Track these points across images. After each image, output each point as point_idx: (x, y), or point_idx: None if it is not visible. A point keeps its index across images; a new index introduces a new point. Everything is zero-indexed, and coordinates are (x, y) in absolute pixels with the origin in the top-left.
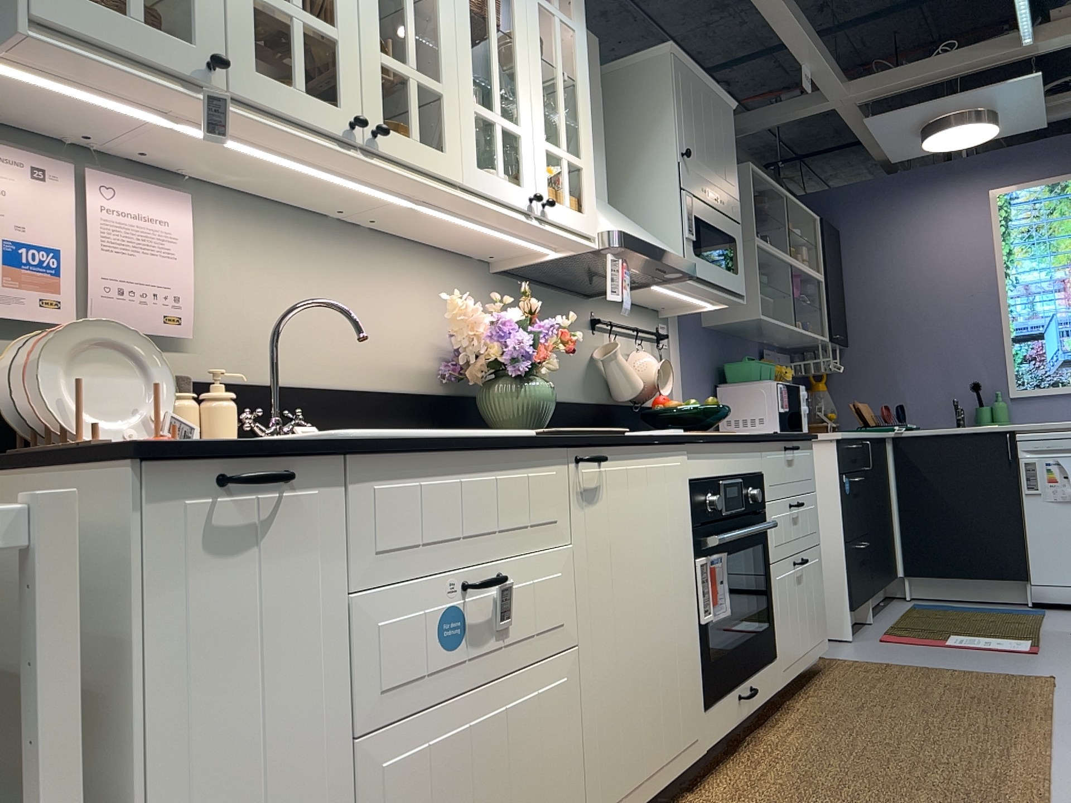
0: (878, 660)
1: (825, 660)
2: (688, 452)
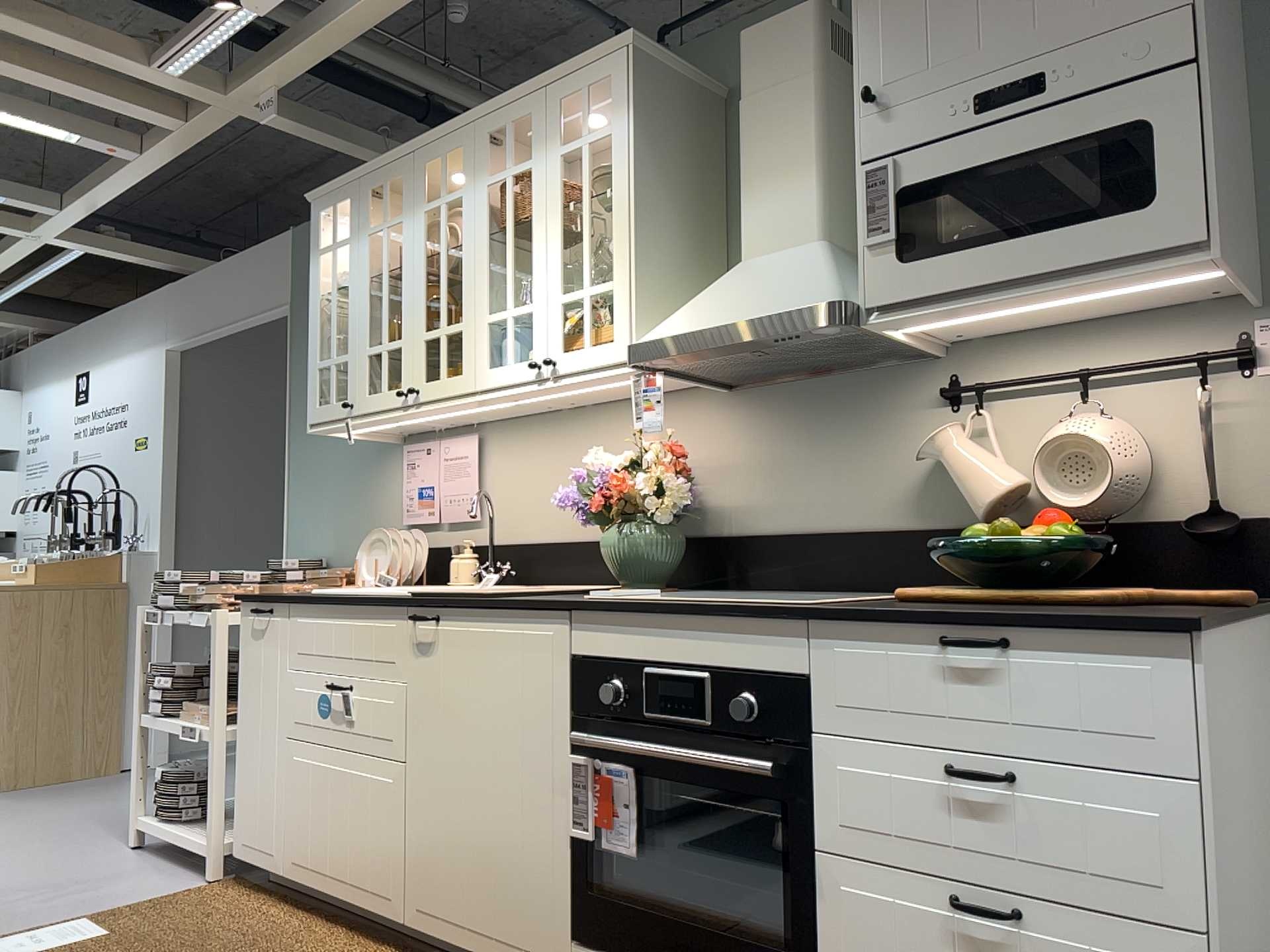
0: None
1: None
2: (570, 622)
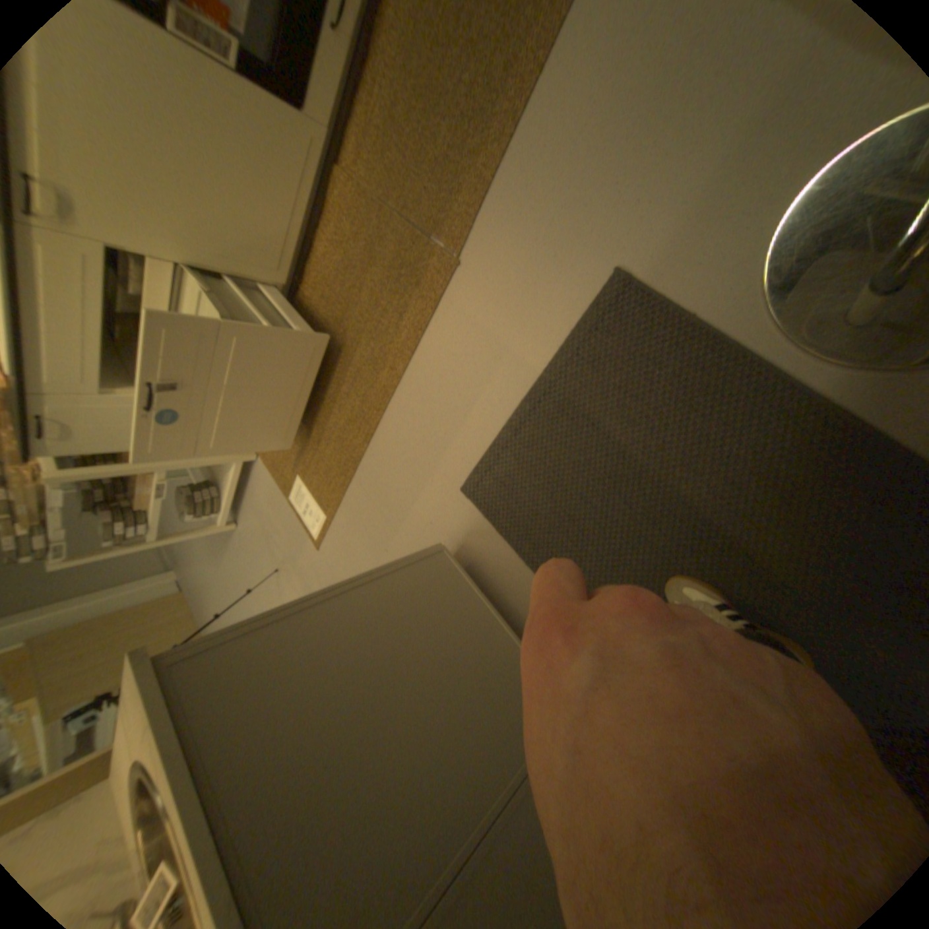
0: None
1: None
2: None
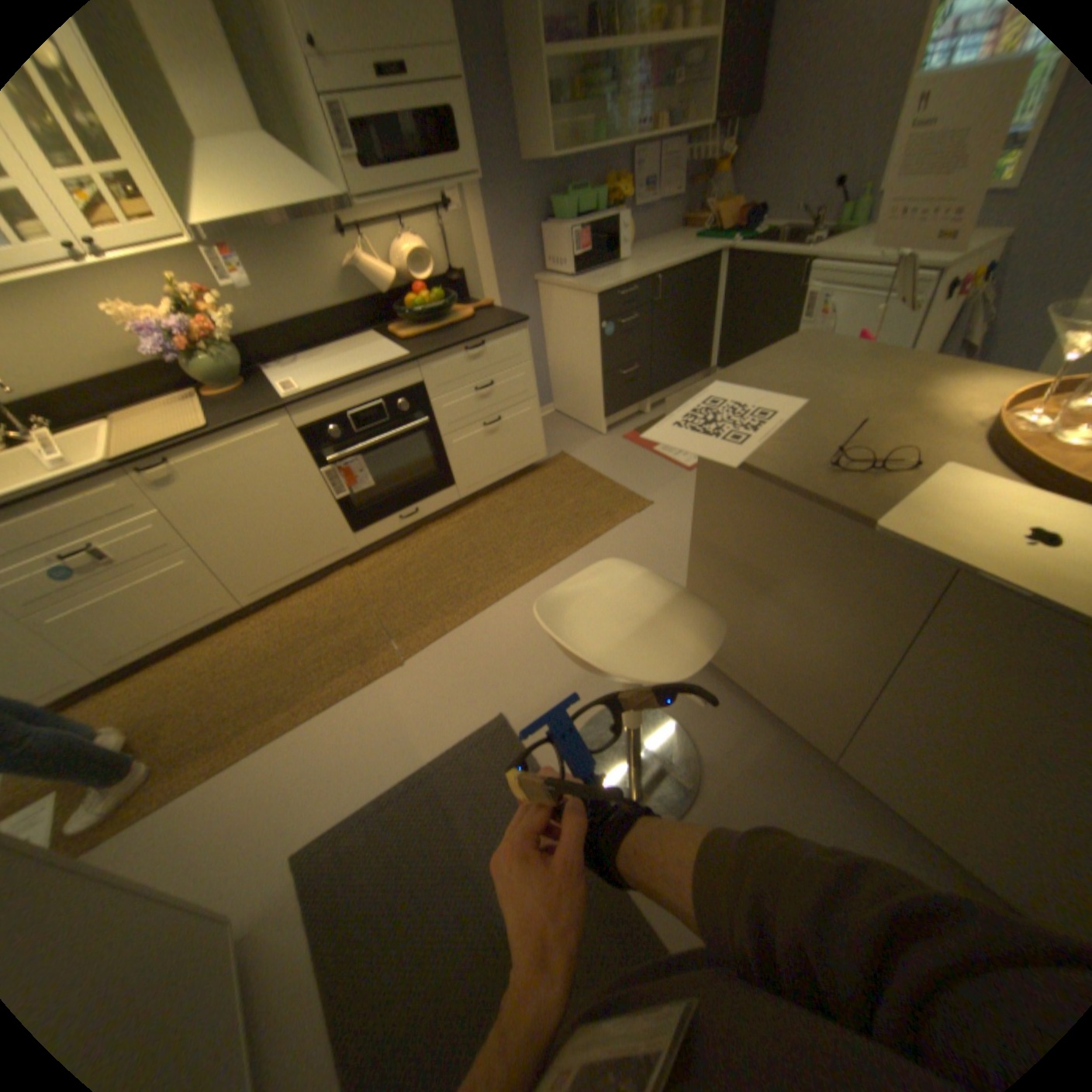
0: (586, 463)
1: (556, 459)
2: (289, 413)
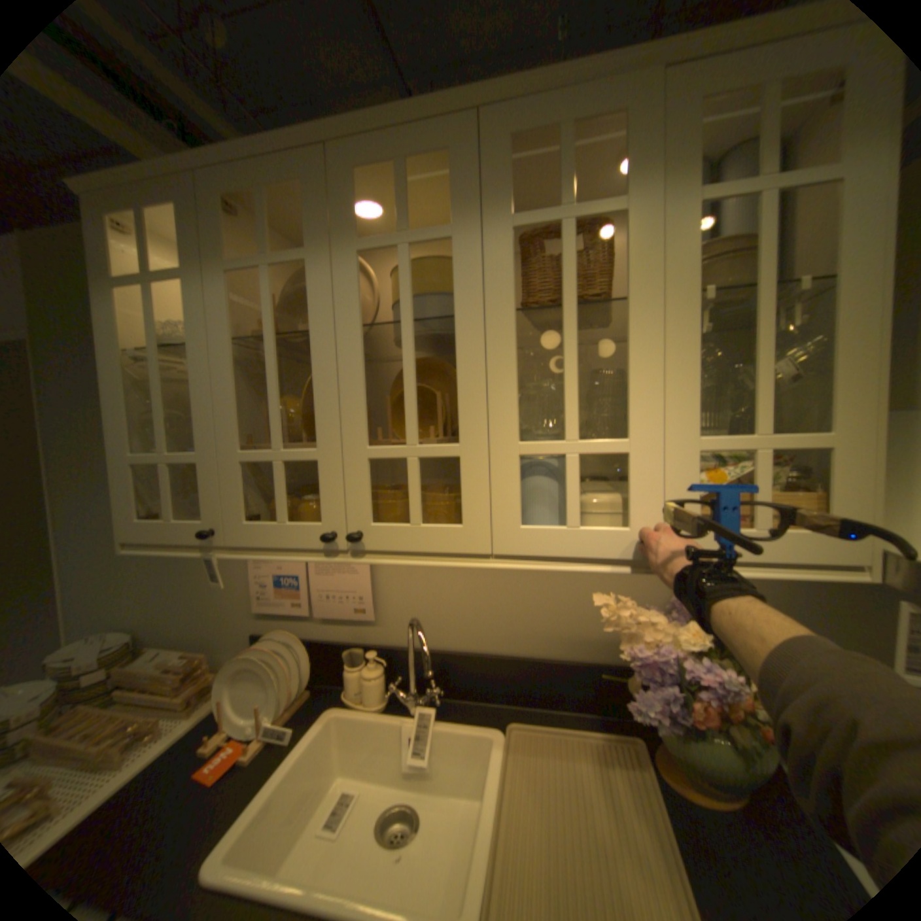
0: None
1: None
2: None
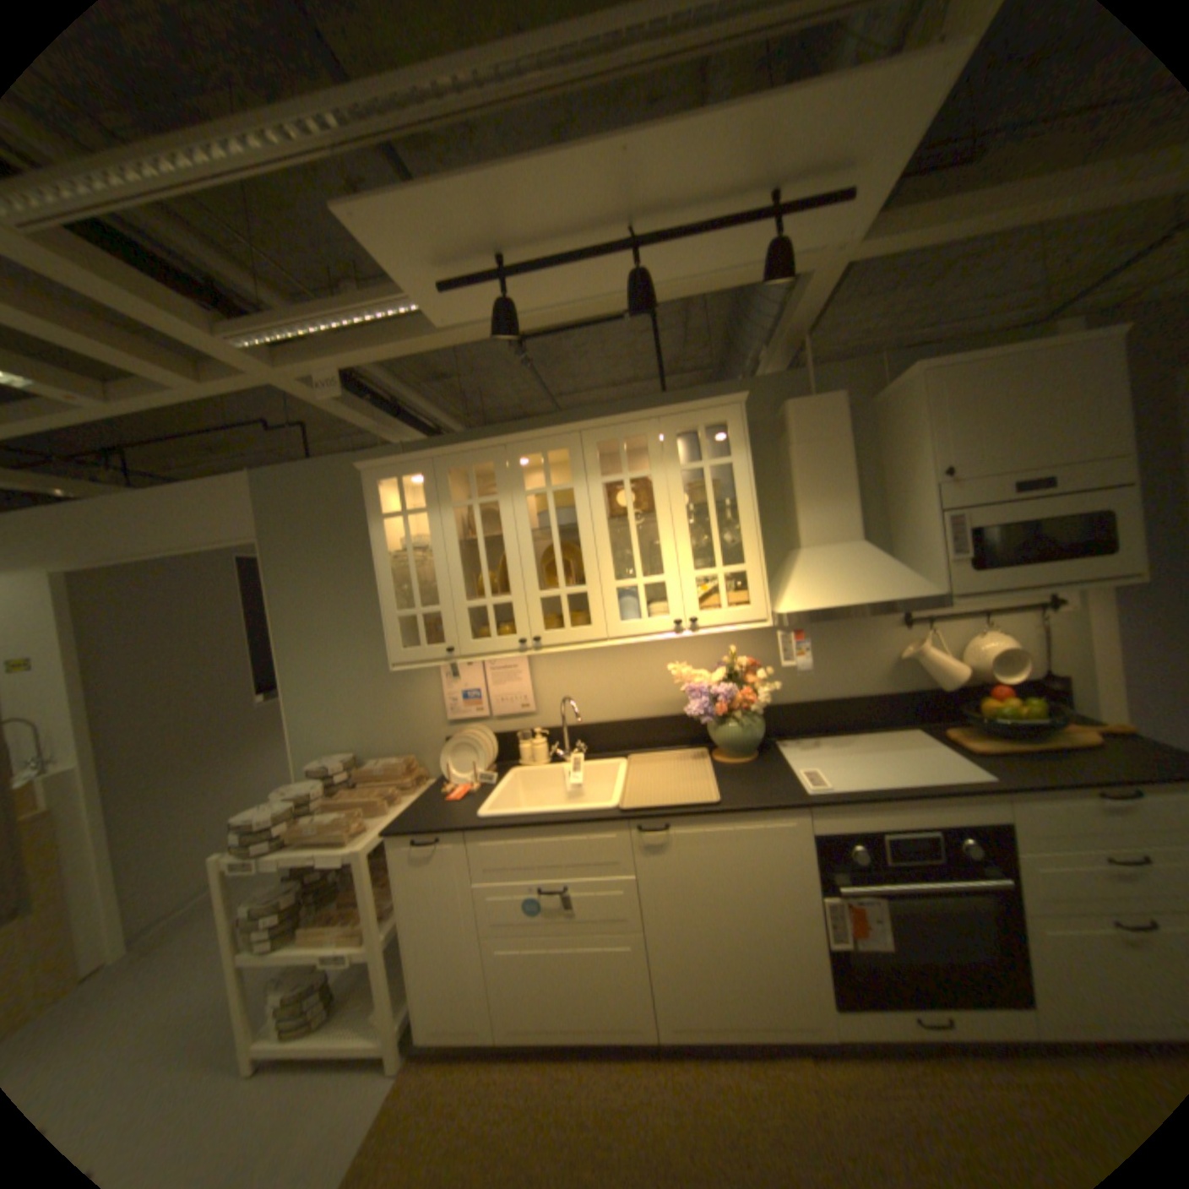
0: None
1: None
2: (812, 815)
